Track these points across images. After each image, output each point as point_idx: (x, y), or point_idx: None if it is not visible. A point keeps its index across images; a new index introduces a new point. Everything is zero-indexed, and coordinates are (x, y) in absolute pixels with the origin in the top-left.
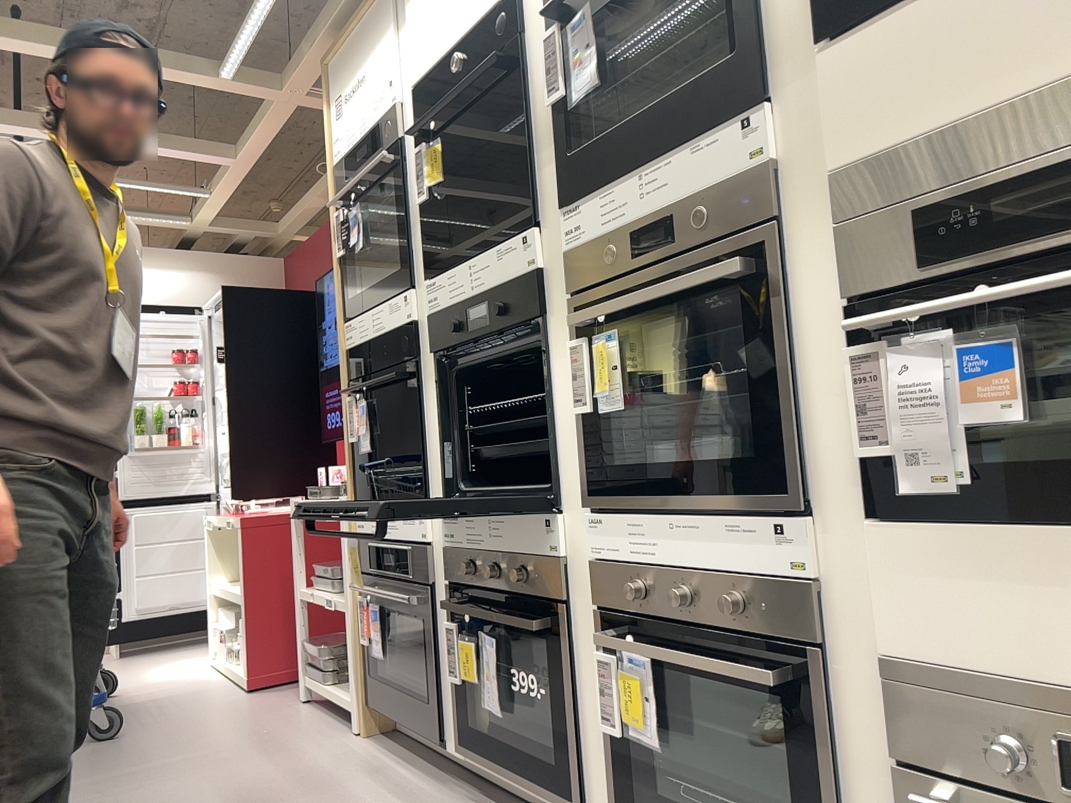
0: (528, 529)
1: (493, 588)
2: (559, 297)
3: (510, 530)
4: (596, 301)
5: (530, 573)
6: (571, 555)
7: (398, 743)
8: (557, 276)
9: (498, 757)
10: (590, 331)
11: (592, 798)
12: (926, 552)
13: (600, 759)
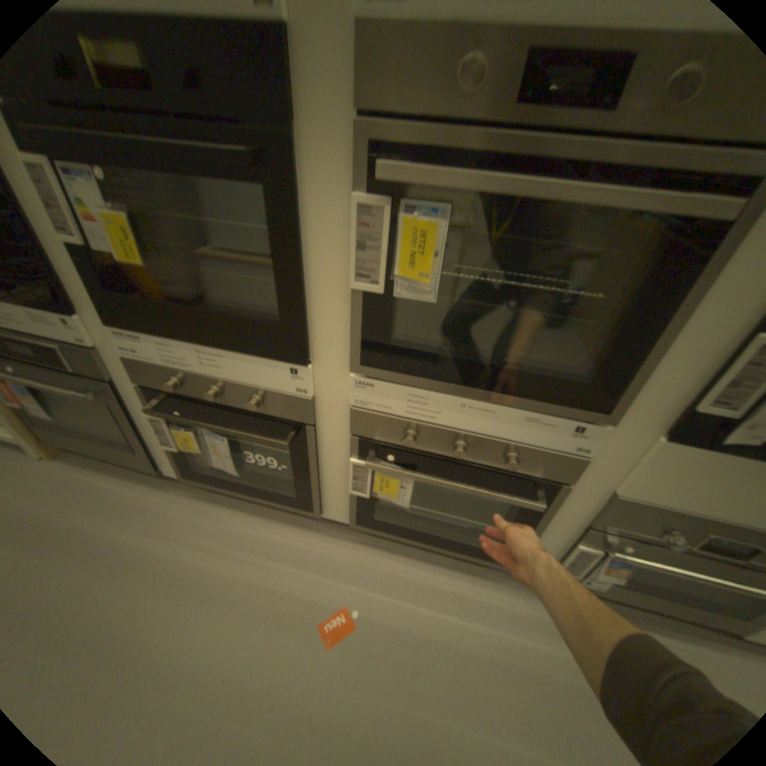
0: (263, 369)
1: (213, 401)
2: (328, 106)
3: (236, 366)
4: (418, 149)
5: (270, 401)
6: (321, 394)
7: (92, 459)
8: (327, 63)
9: (231, 487)
10: (396, 191)
11: (326, 507)
12: (699, 464)
13: (338, 496)
